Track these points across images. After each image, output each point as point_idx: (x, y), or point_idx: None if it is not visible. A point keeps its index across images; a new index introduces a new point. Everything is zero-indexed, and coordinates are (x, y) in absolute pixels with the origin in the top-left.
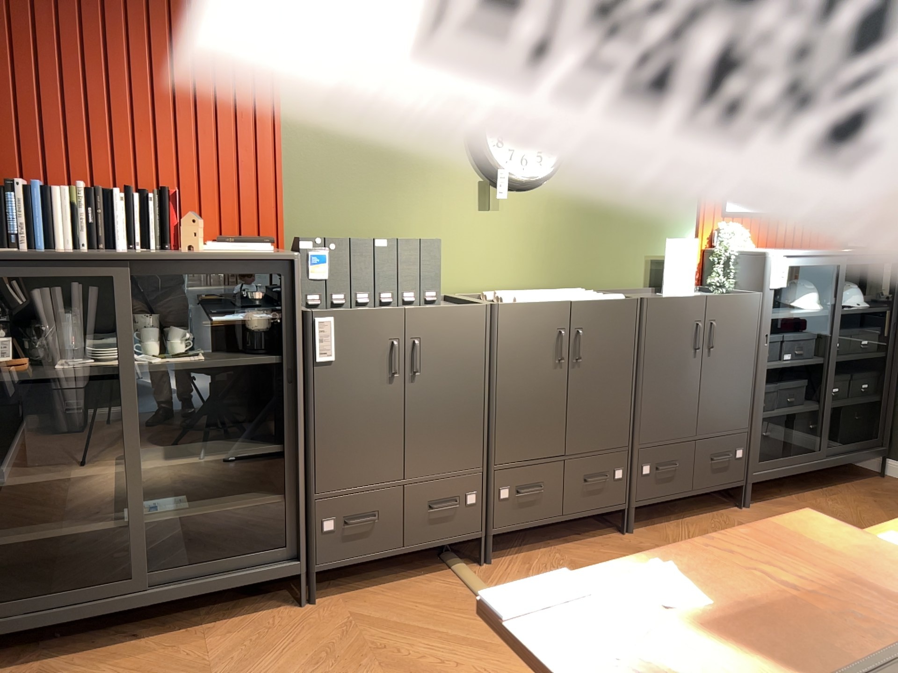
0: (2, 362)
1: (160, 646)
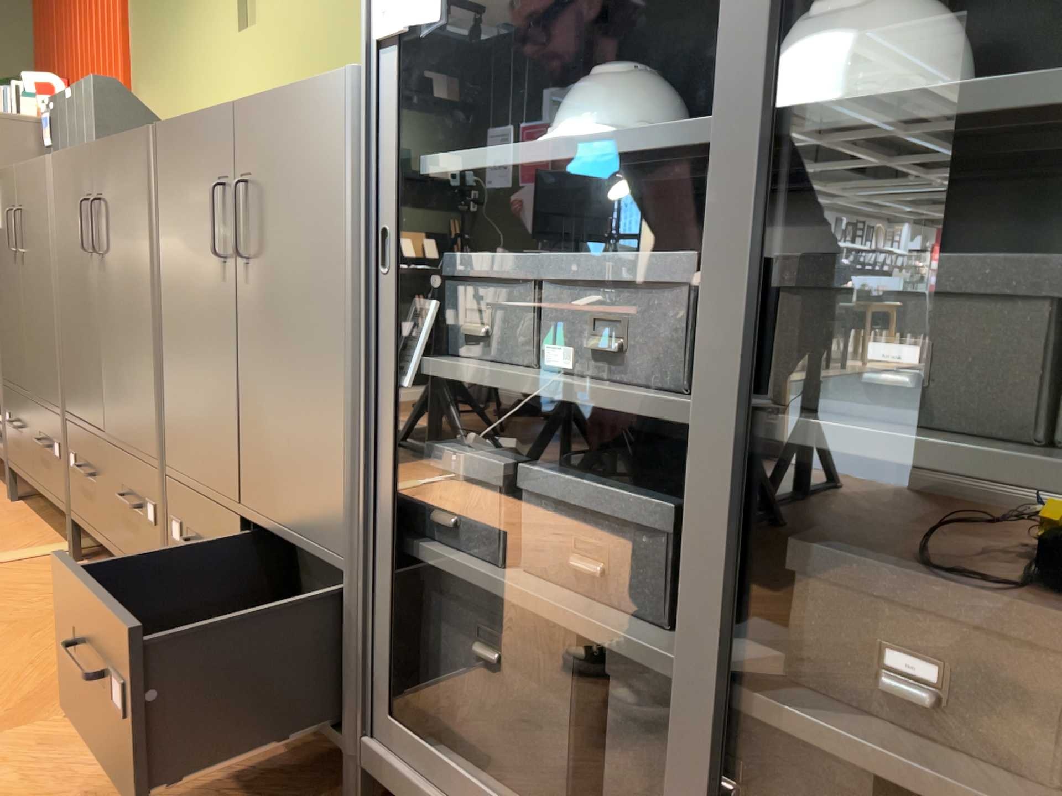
0: None
1: None
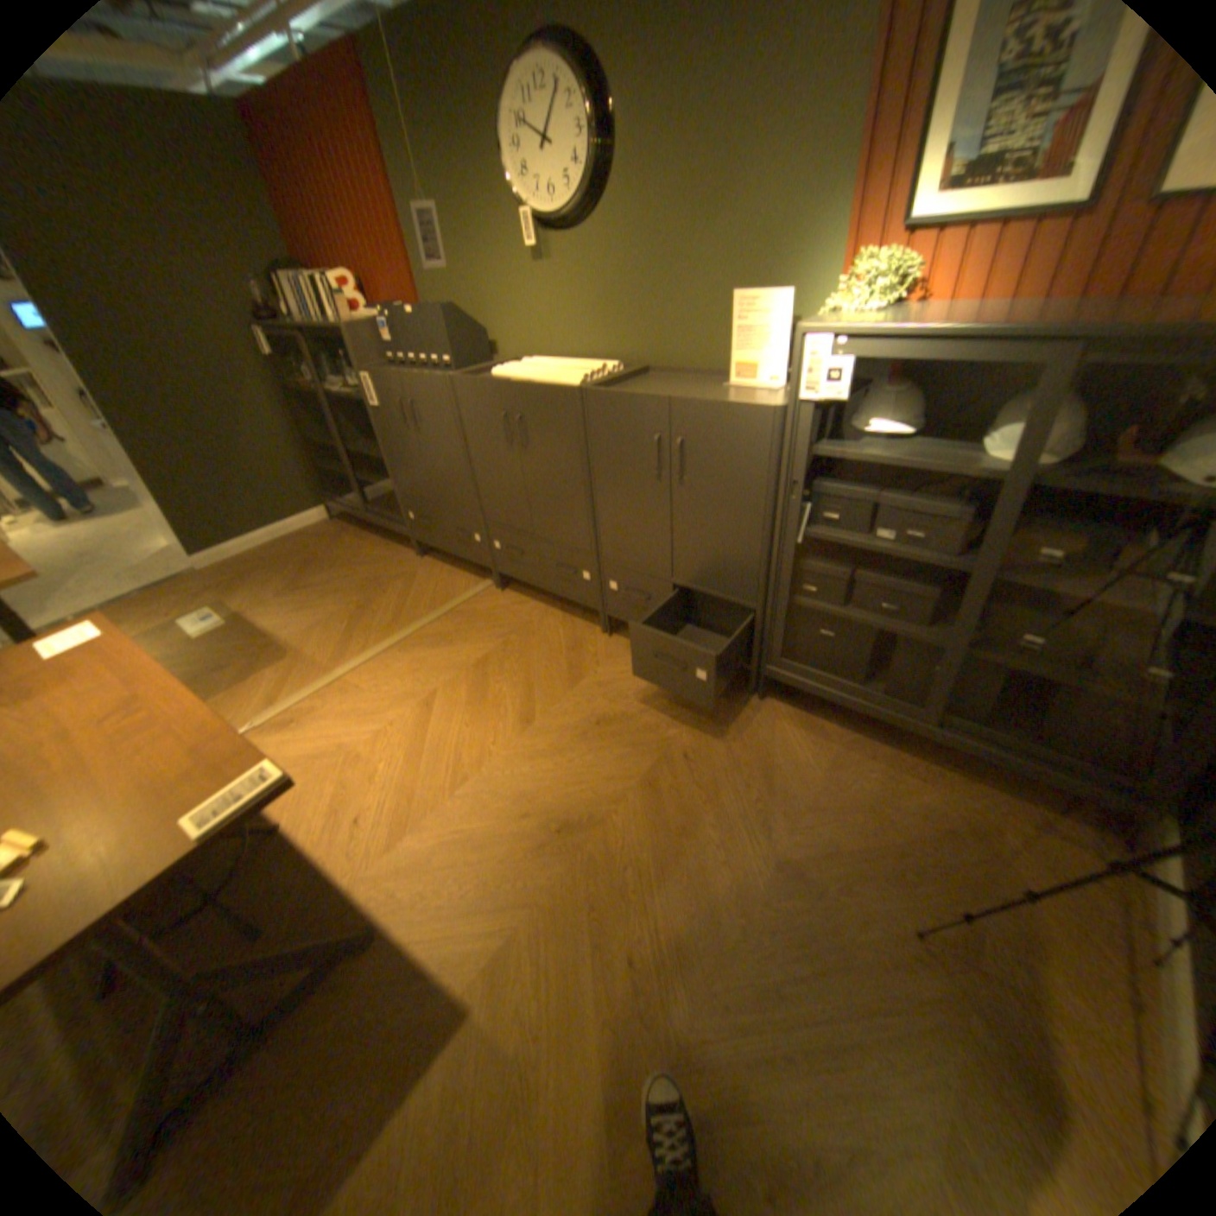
0: (298, 381)
1: (370, 542)
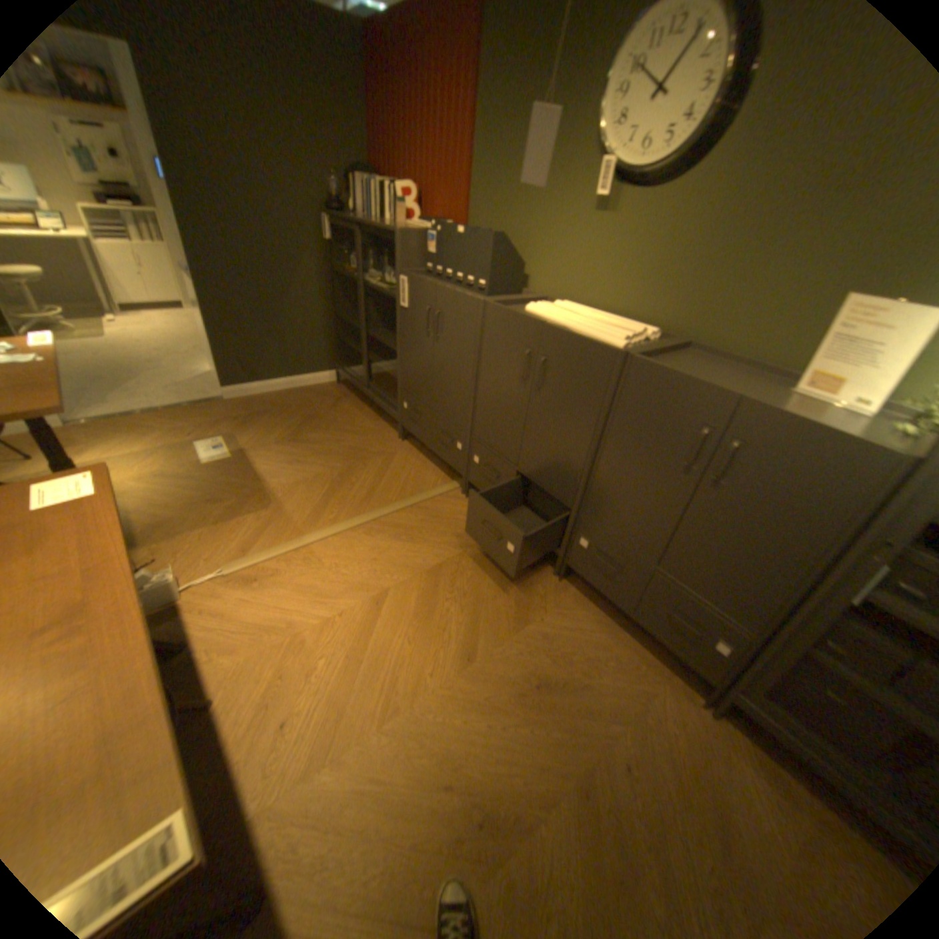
0: (344, 266)
1: (363, 413)
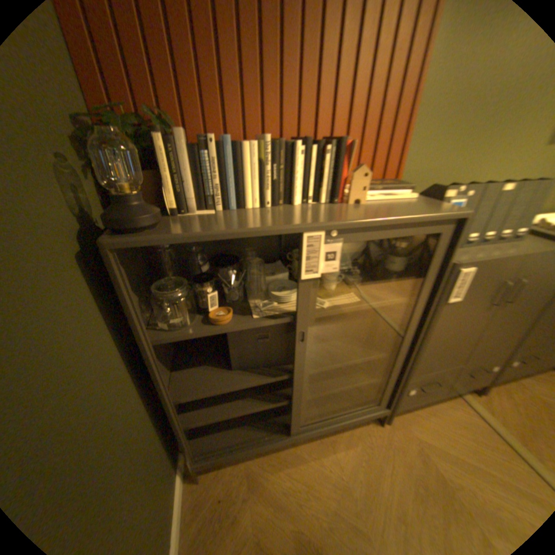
0: (213, 319)
1: (311, 458)
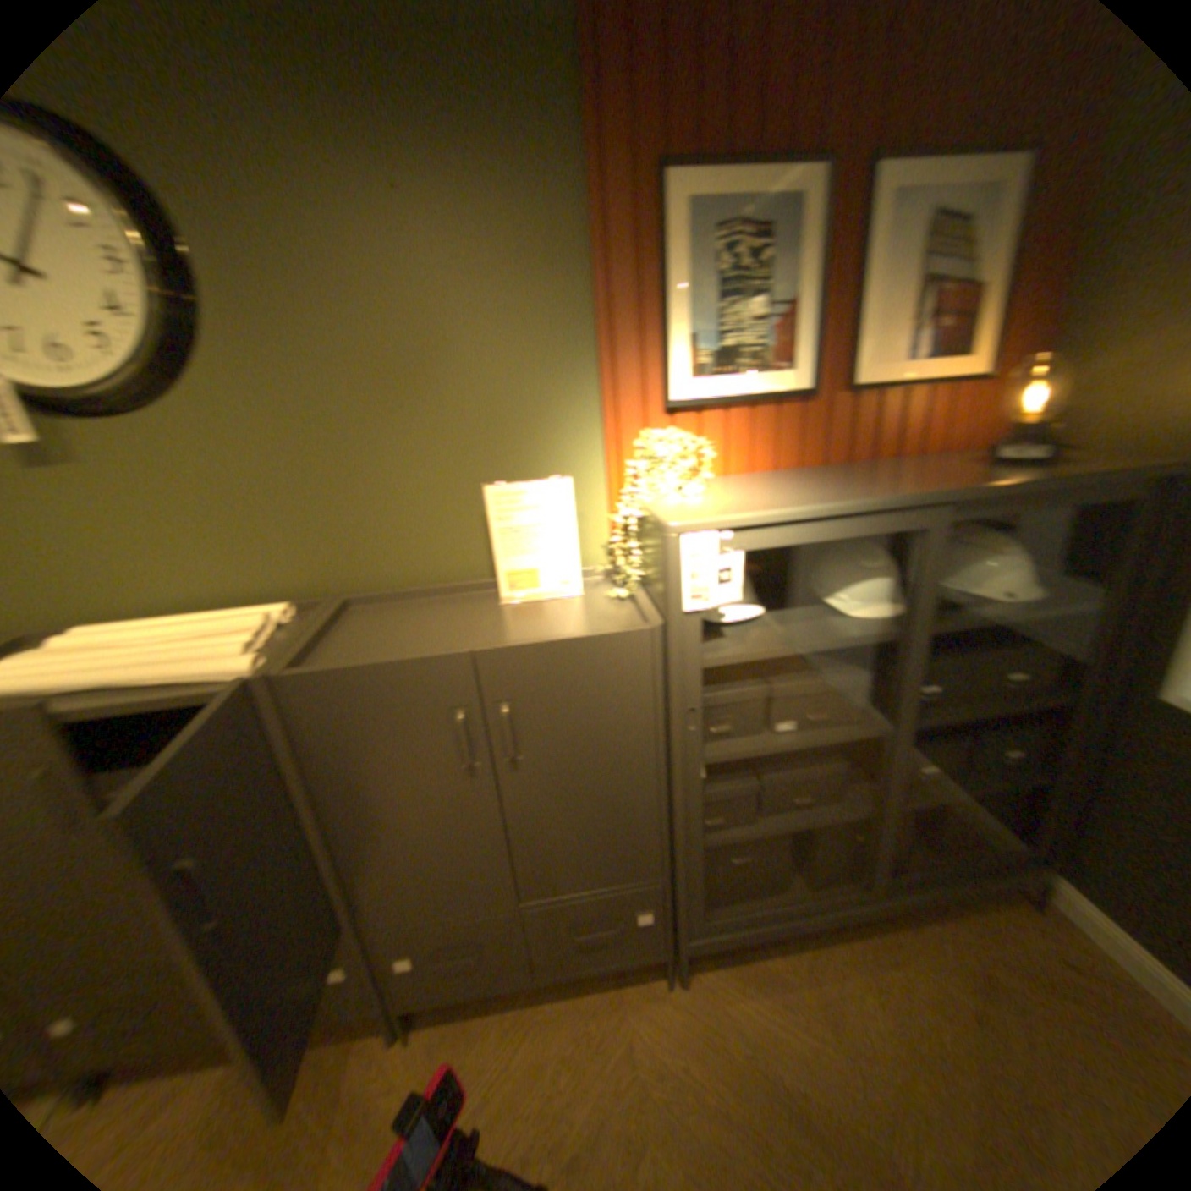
0: None
1: None
